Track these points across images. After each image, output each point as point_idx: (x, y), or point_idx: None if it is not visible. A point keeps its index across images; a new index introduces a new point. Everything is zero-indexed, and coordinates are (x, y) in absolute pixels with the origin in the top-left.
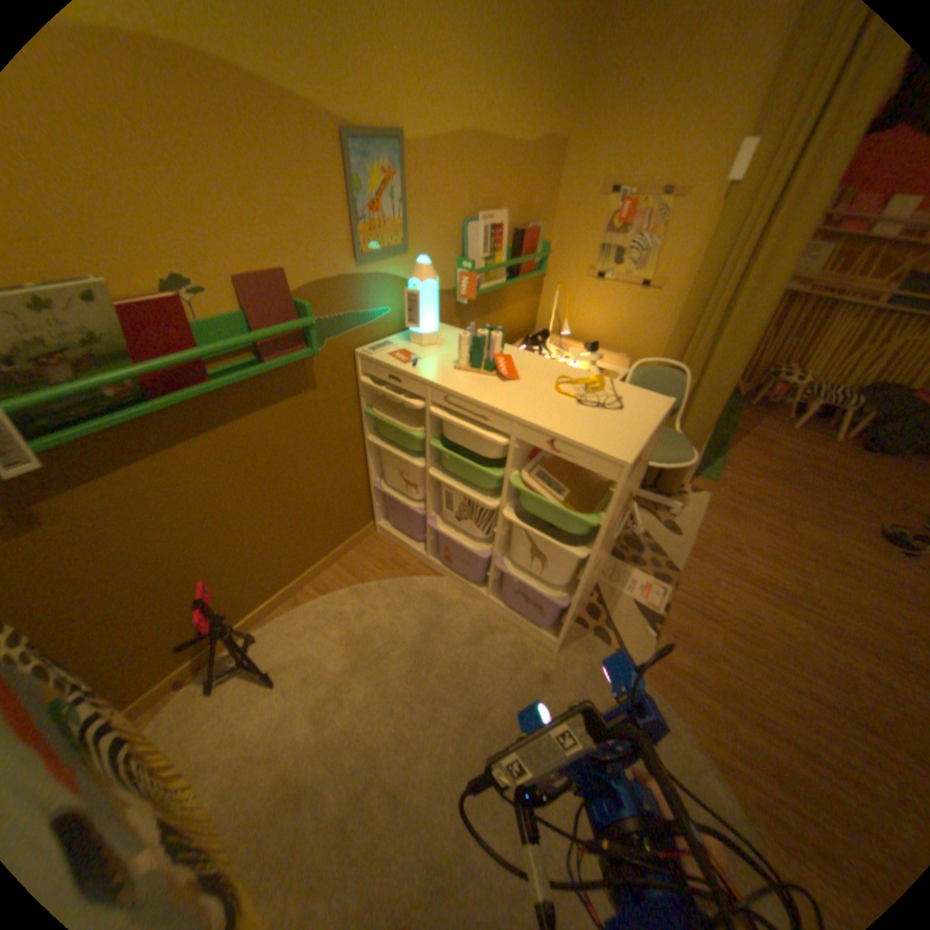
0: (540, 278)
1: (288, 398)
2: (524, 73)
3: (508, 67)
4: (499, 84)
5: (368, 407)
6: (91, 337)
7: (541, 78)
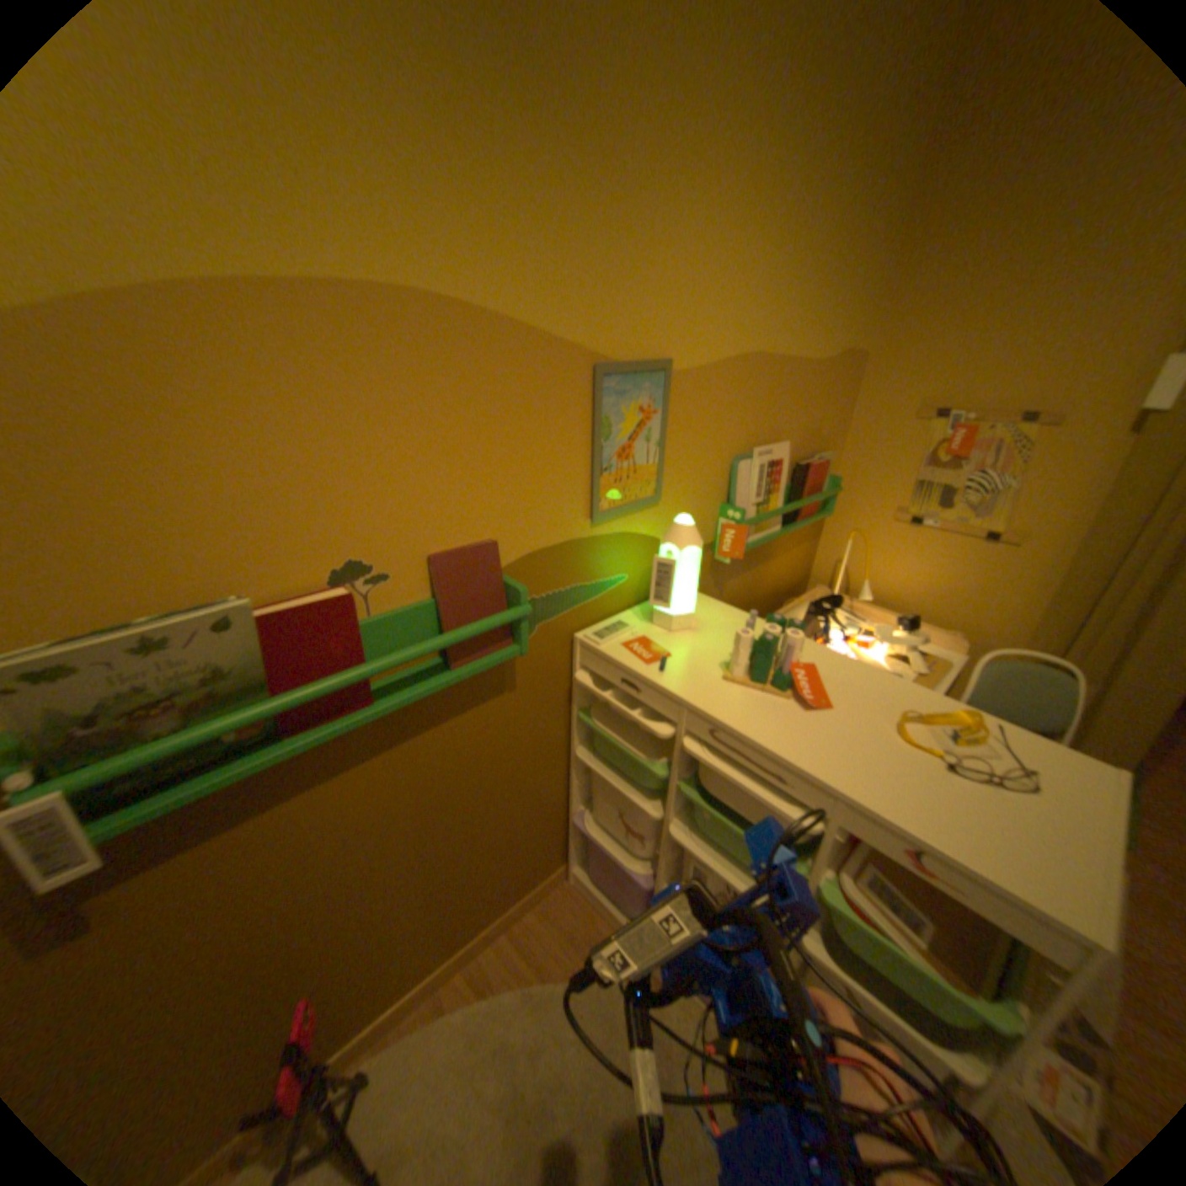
0: (821, 517)
1: (476, 706)
2: (825, 282)
3: (807, 277)
4: (794, 297)
5: (583, 709)
6: (215, 672)
7: (844, 286)
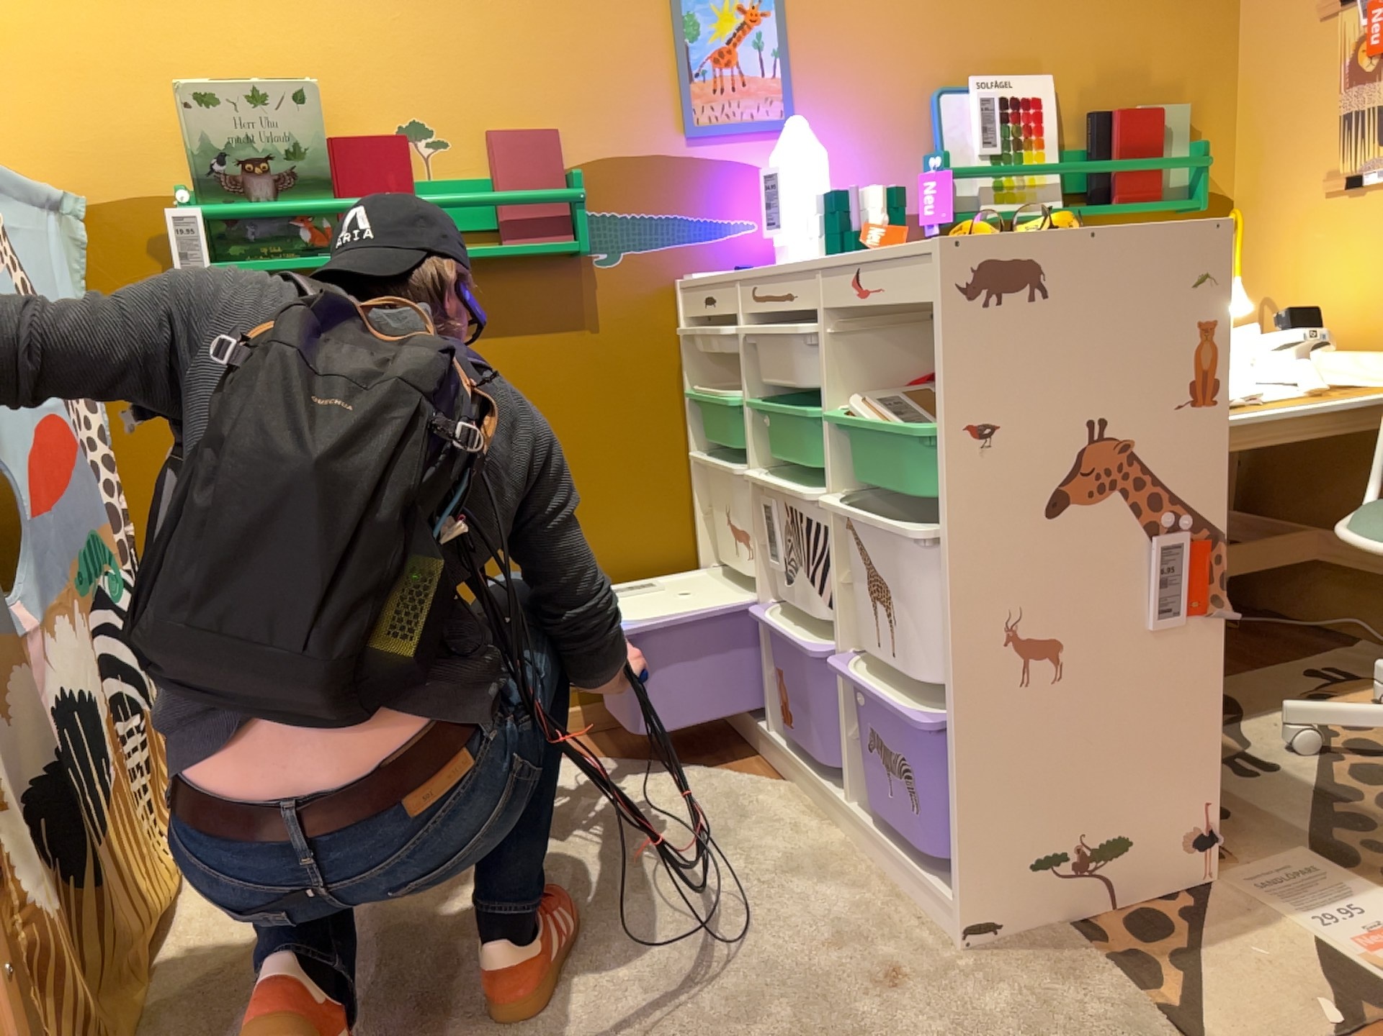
0: None
1: (544, 330)
2: None
3: None
4: None
5: (694, 389)
6: (294, 149)
7: None
